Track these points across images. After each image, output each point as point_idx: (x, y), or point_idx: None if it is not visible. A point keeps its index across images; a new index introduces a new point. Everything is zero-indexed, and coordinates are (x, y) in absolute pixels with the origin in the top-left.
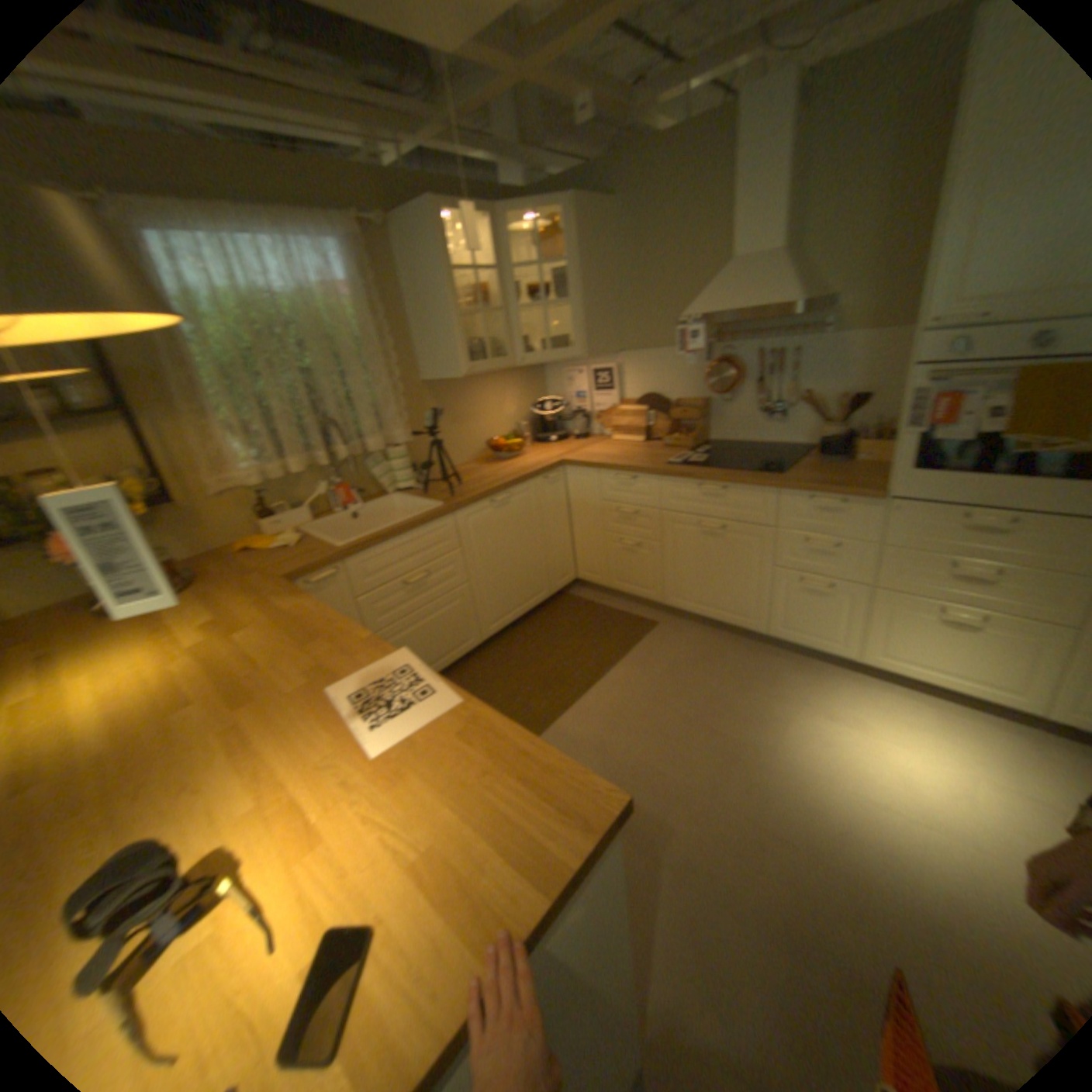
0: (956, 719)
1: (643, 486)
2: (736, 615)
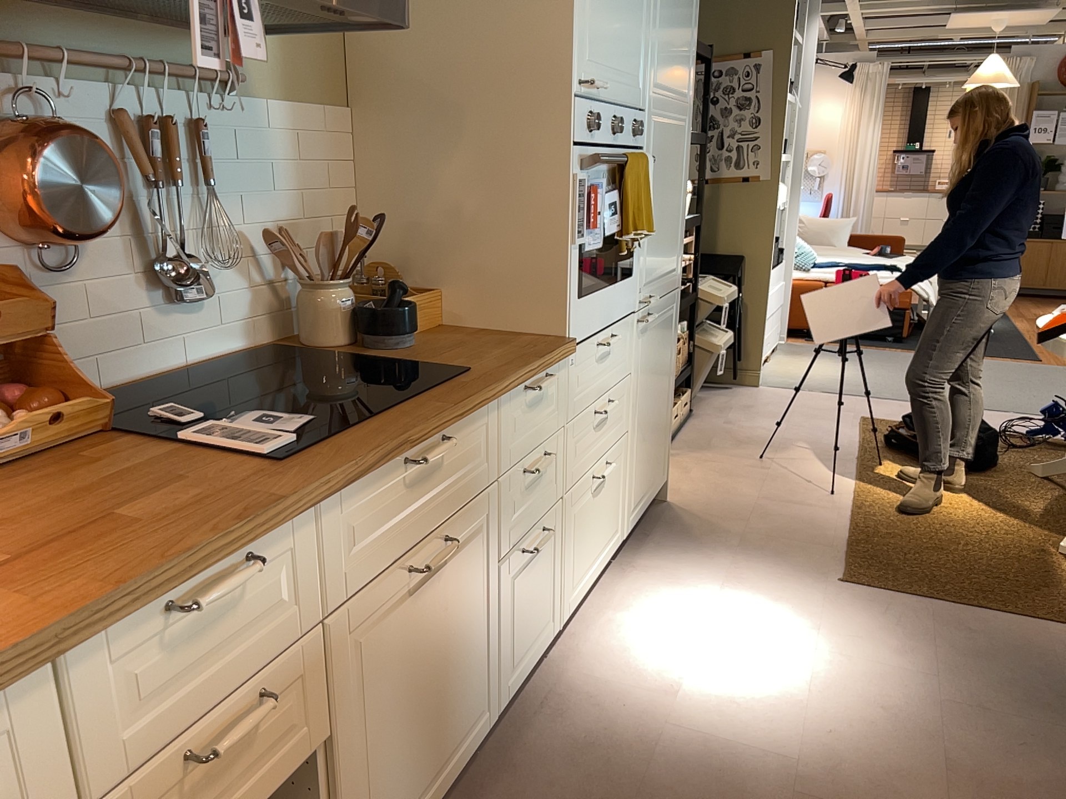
0: (613, 600)
1: (271, 571)
2: (465, 731)
